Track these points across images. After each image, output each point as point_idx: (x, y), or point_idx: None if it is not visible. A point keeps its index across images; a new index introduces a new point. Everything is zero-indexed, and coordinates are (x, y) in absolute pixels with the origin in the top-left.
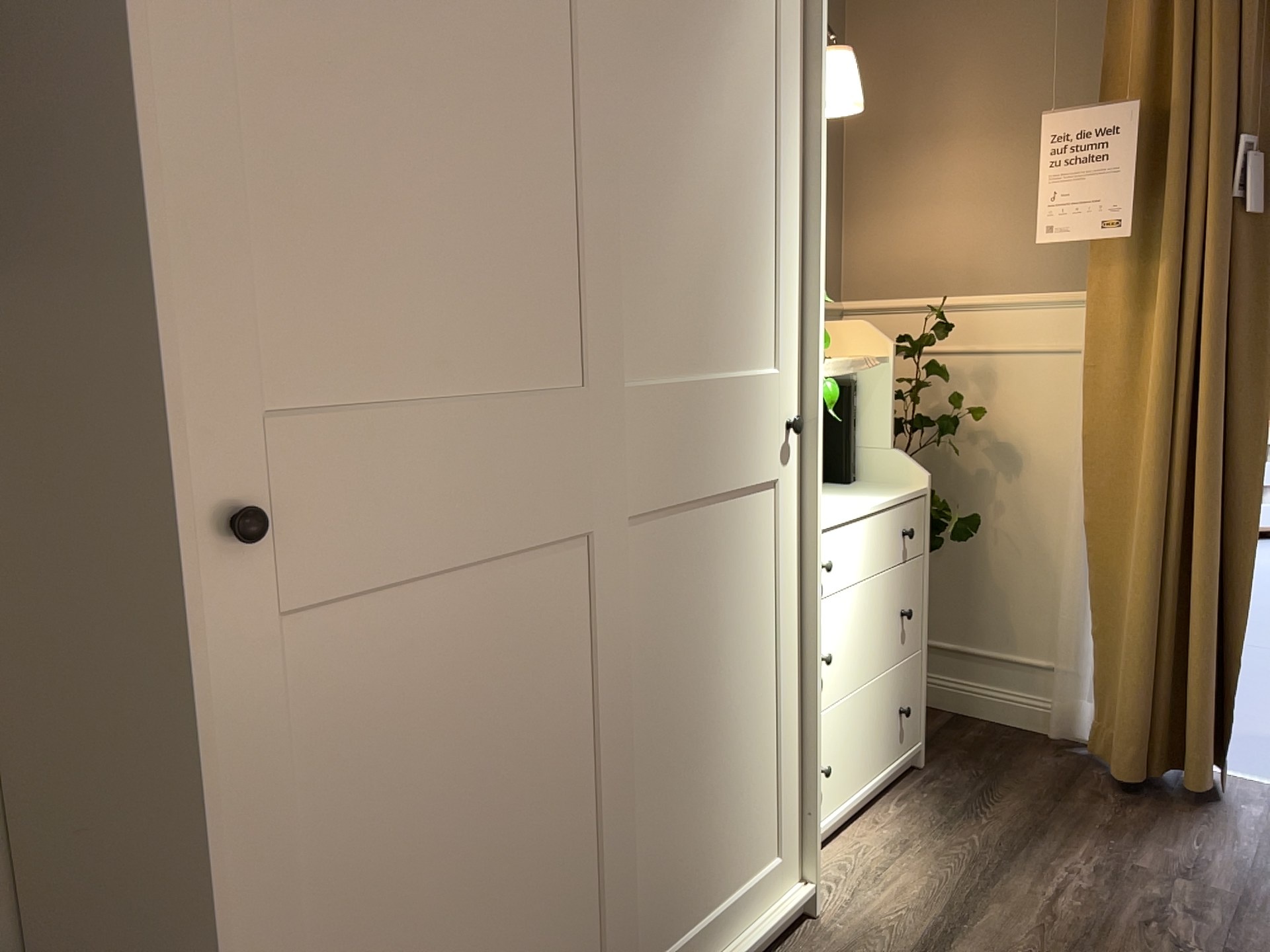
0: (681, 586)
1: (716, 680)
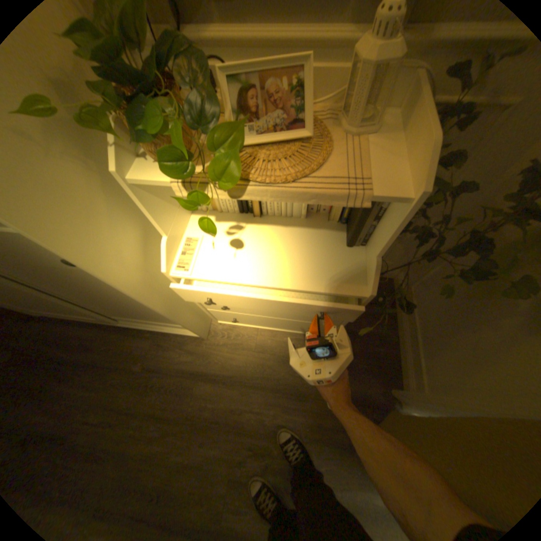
0: (47, 280)
1: (110, 301)
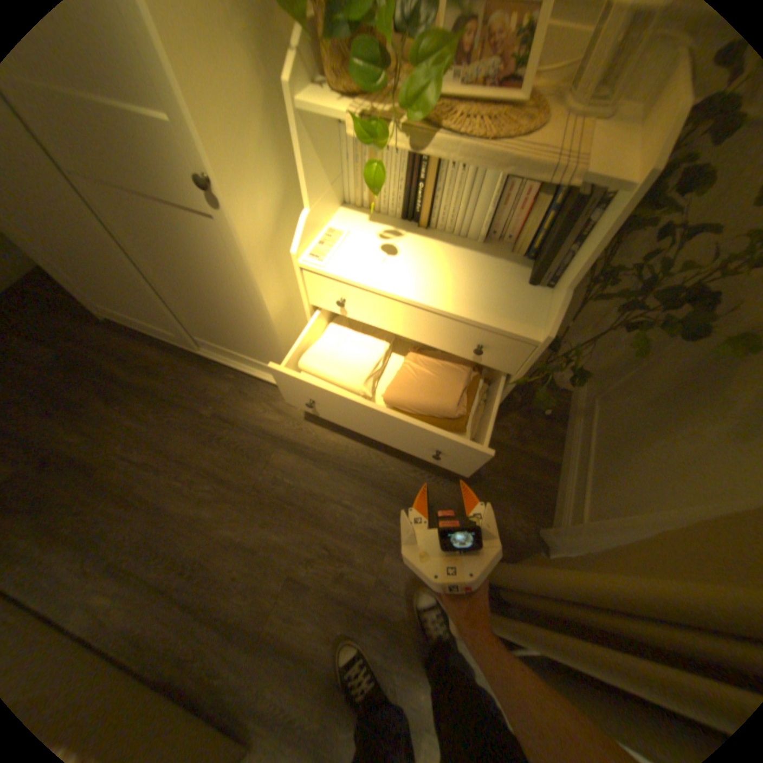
0: (149, 236)
1: (209, 295)
